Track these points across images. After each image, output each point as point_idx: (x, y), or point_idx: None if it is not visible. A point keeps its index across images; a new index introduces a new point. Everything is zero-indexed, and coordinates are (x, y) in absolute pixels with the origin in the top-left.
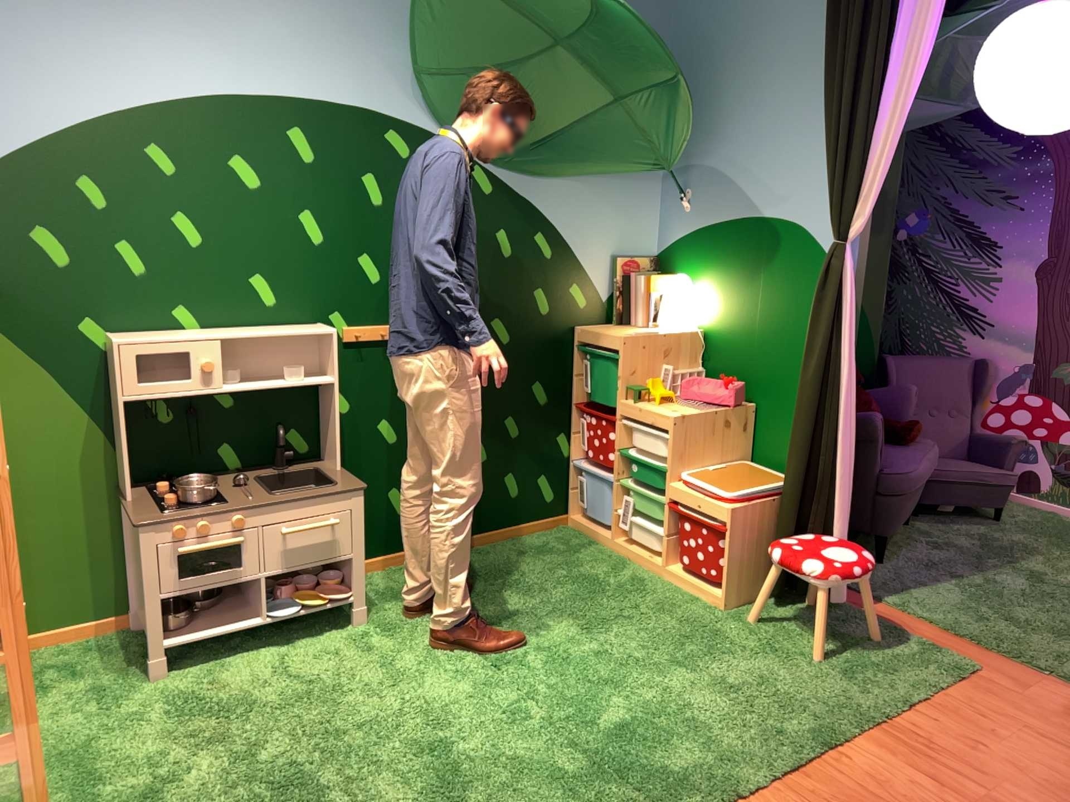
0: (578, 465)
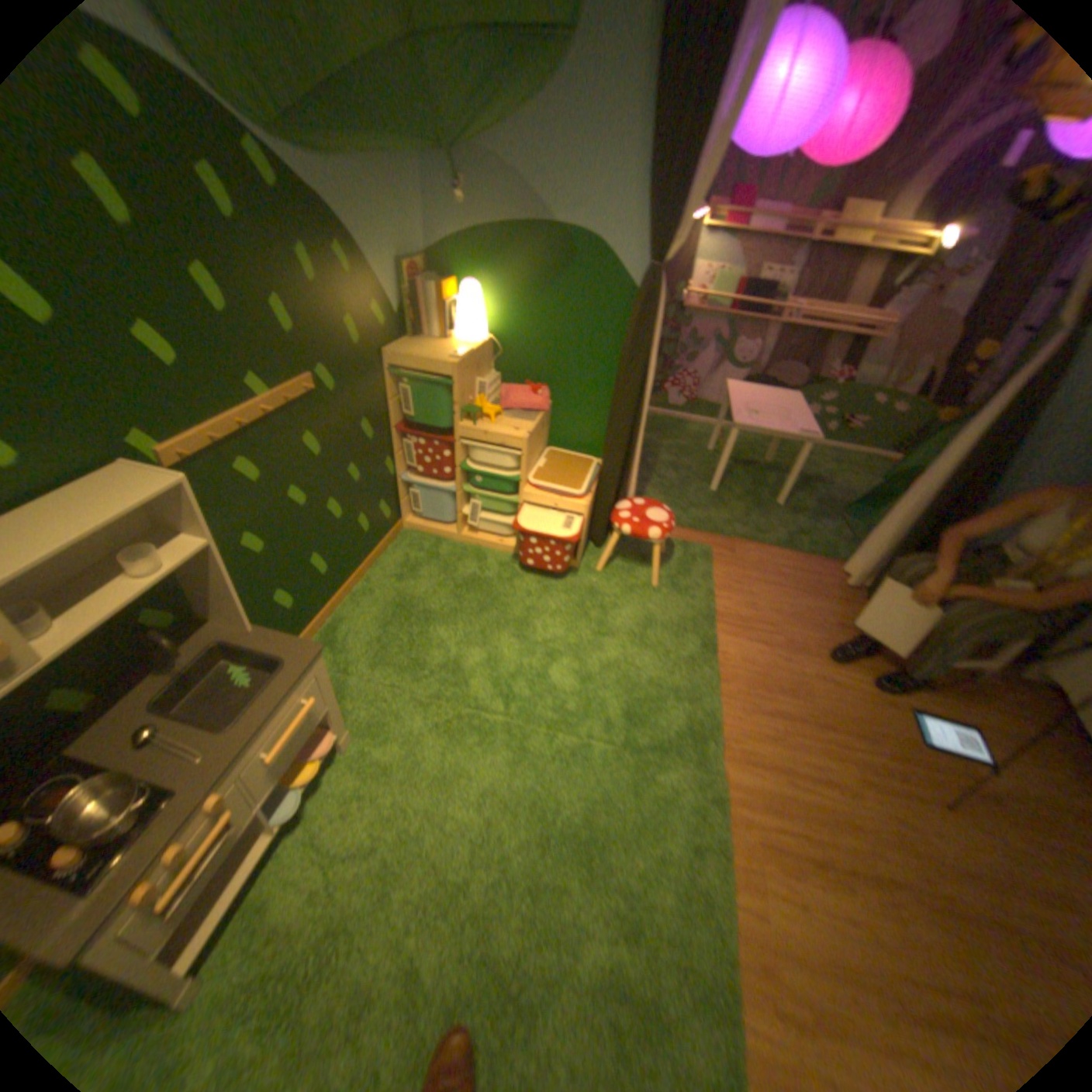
0: (407, 481)
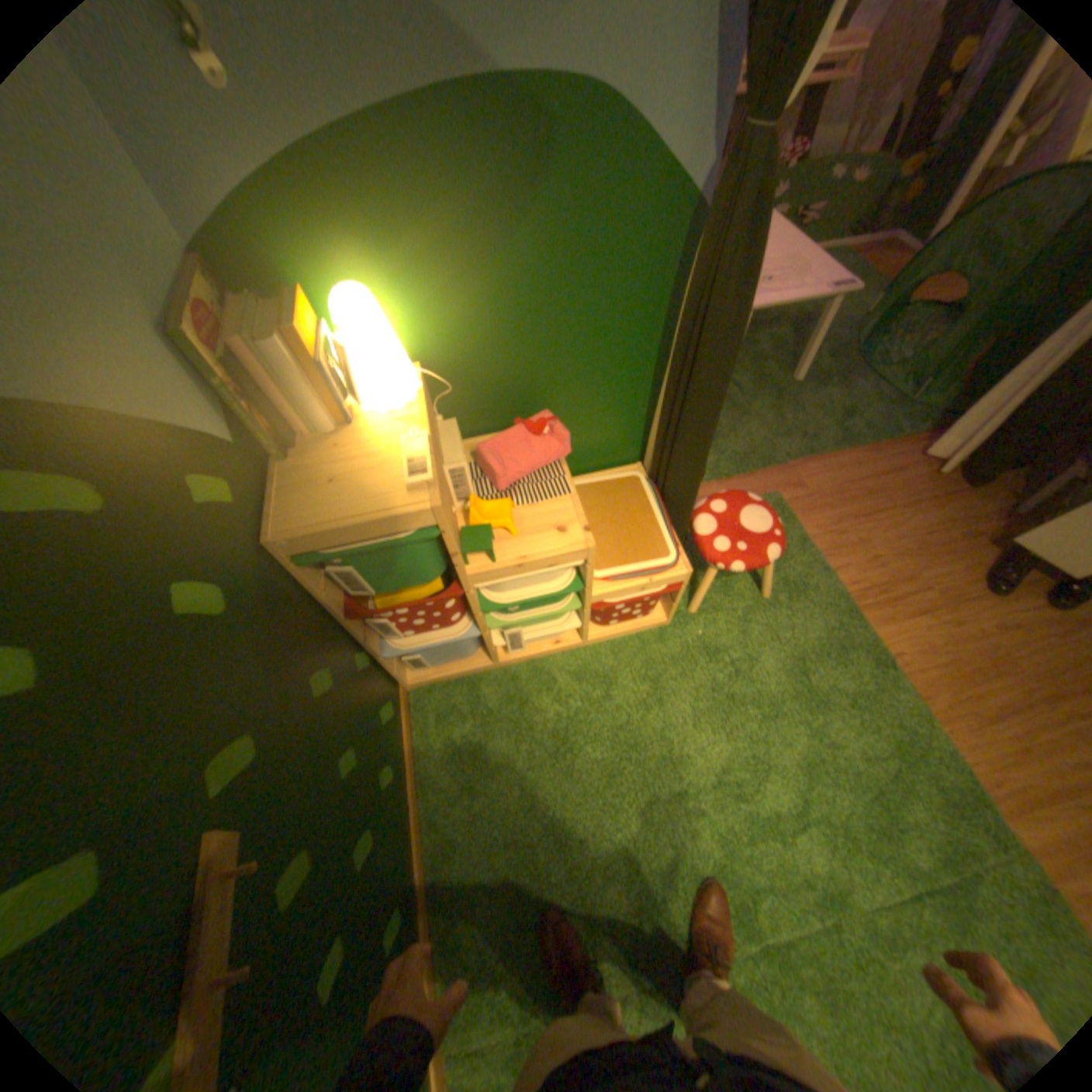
0: (395, 654)
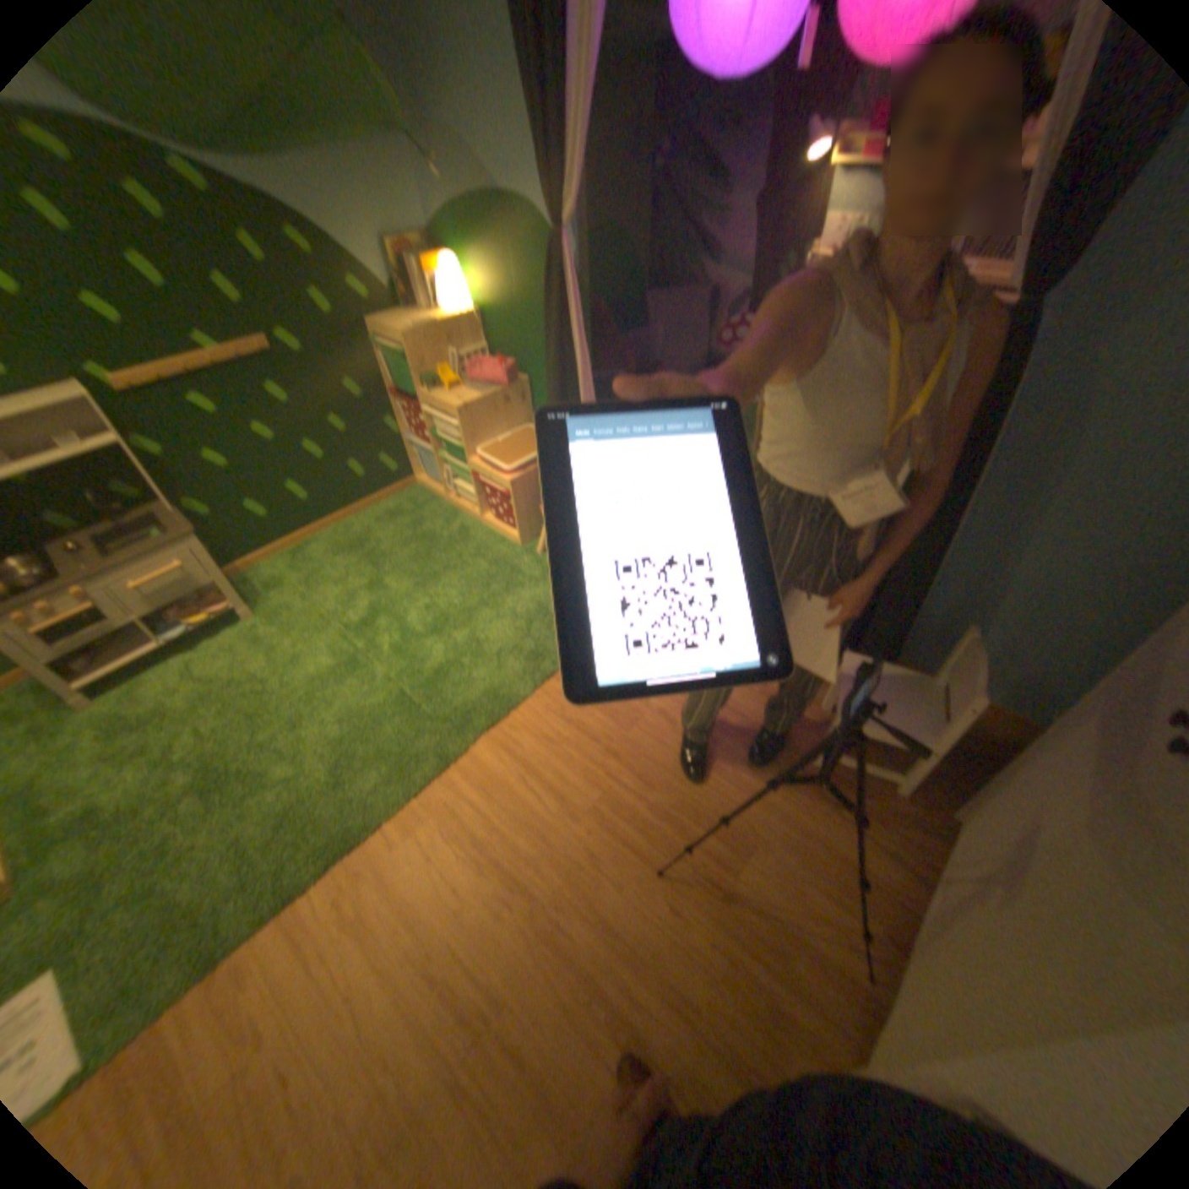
0: (407, 443)
